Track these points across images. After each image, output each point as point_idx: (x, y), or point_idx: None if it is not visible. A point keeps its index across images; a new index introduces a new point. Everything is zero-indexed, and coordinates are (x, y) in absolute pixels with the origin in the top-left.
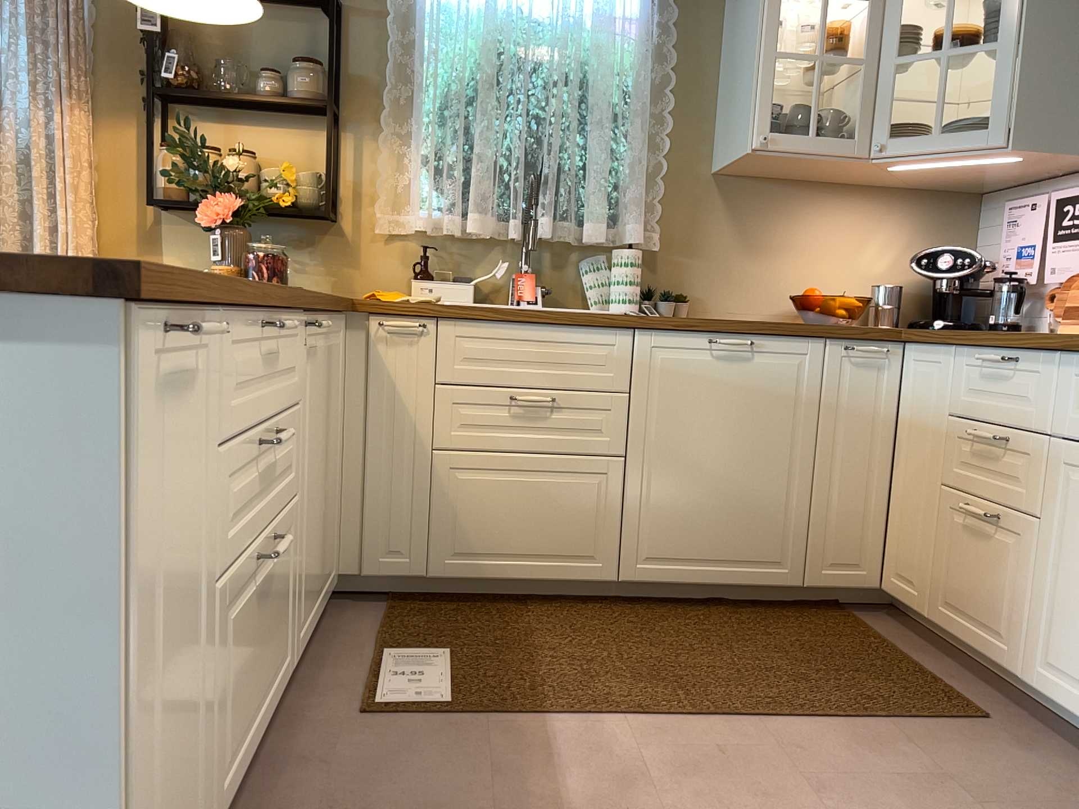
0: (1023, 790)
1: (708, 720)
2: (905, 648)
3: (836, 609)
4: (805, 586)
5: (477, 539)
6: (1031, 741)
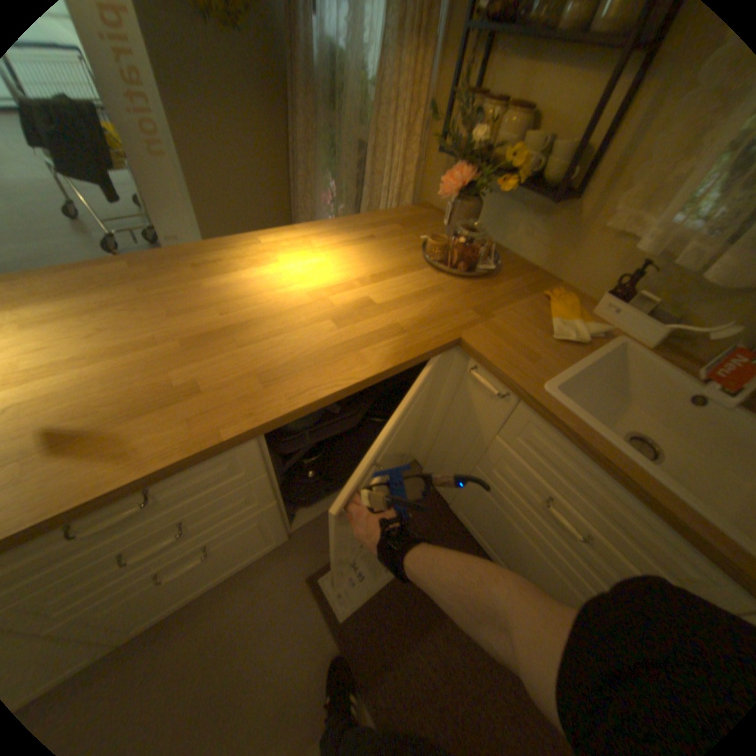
0: None
1: None
2: None
3: None
4: None
5: (483, 526)
6: None
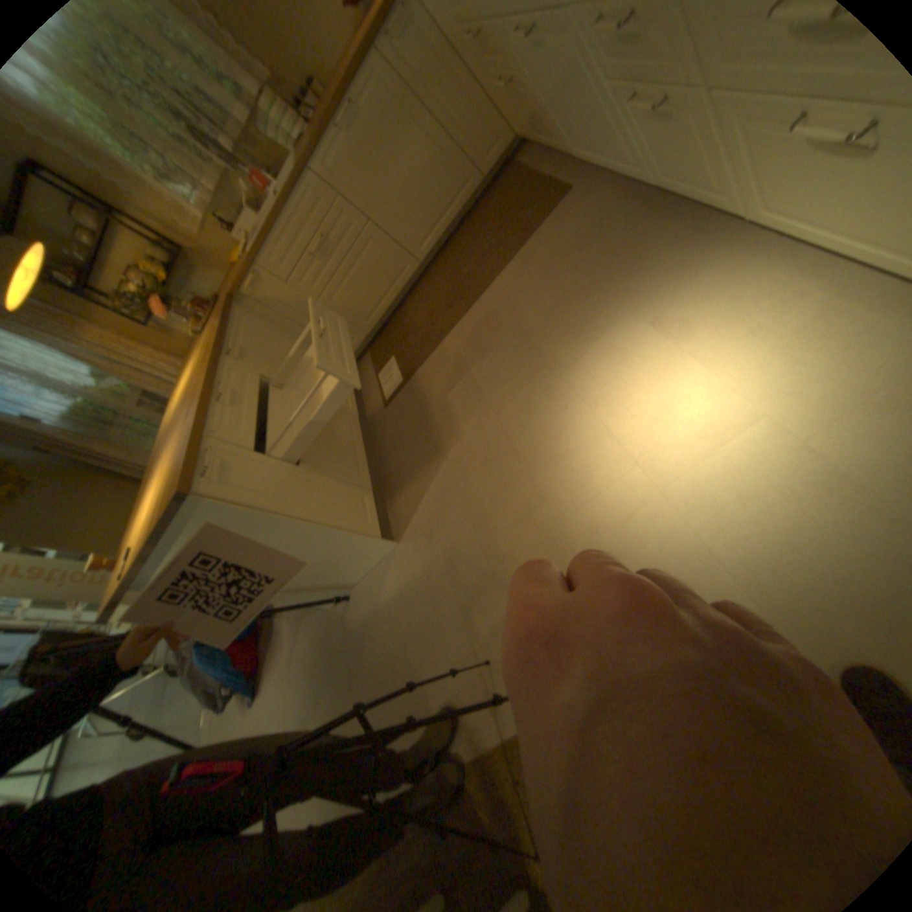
0: (583, 225)
1: (473, 304)
2: (539, 163)
3: (508, 164)
4: (486, 175)
5: (366, 306)
6: (589, 181)
